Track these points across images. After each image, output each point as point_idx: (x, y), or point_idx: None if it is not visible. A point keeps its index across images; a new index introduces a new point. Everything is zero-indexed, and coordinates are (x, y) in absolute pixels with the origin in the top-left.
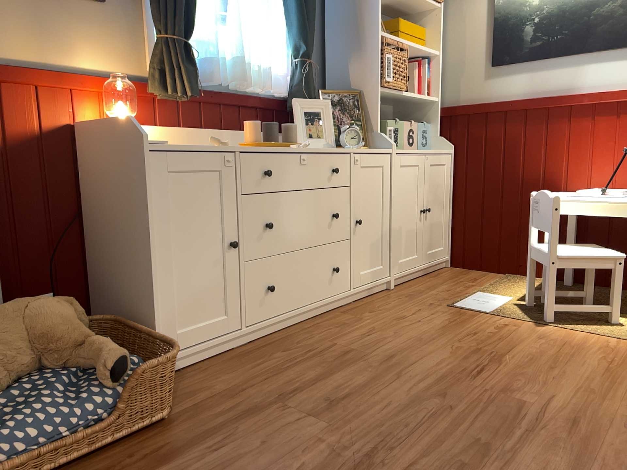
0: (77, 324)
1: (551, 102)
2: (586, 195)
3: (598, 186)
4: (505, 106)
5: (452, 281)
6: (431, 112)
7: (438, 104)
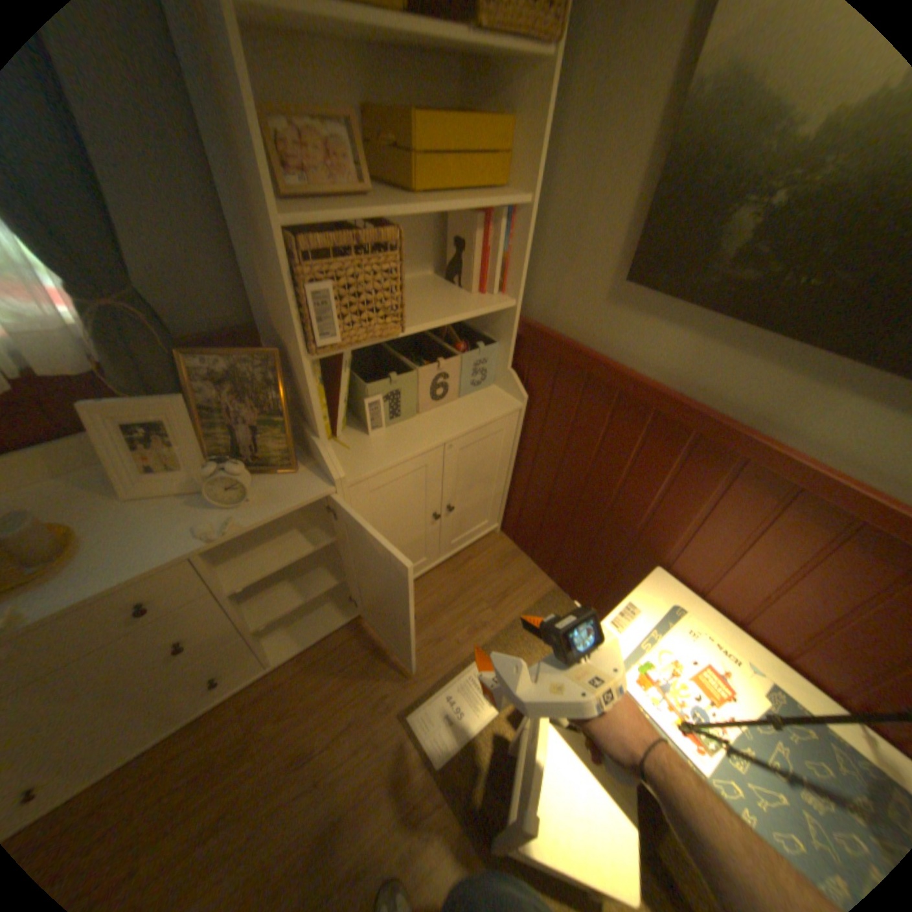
0: None
1: (714, 431)
2: (659, 702)
3: (727, 604)
4: (624, 384)
5: (468, 600)
6: (503, 324)
7: (515, 314)
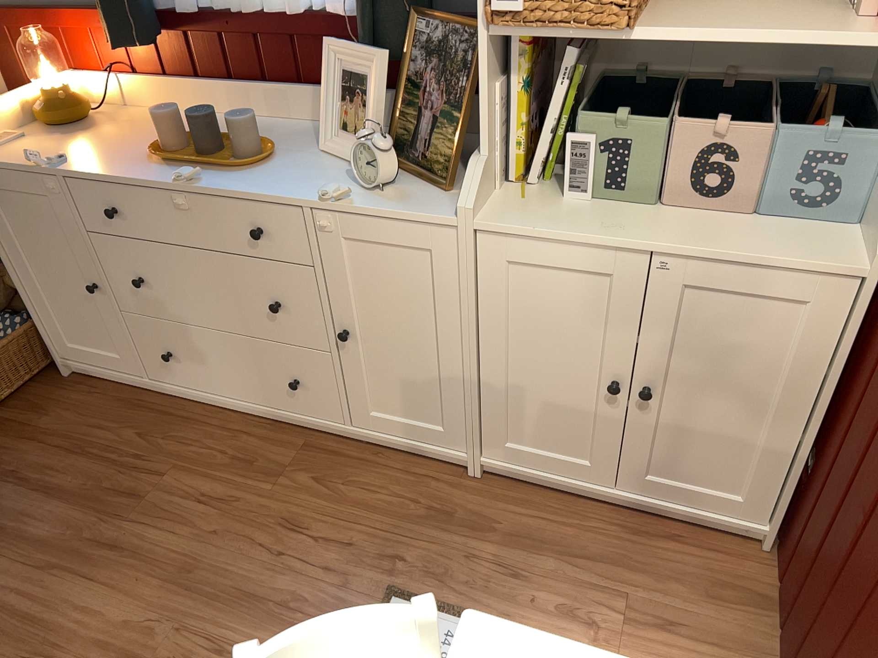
0: (0, 298)
1: None
2: None
3: None
4: None
5: (606, 571)
6: None
7: None
